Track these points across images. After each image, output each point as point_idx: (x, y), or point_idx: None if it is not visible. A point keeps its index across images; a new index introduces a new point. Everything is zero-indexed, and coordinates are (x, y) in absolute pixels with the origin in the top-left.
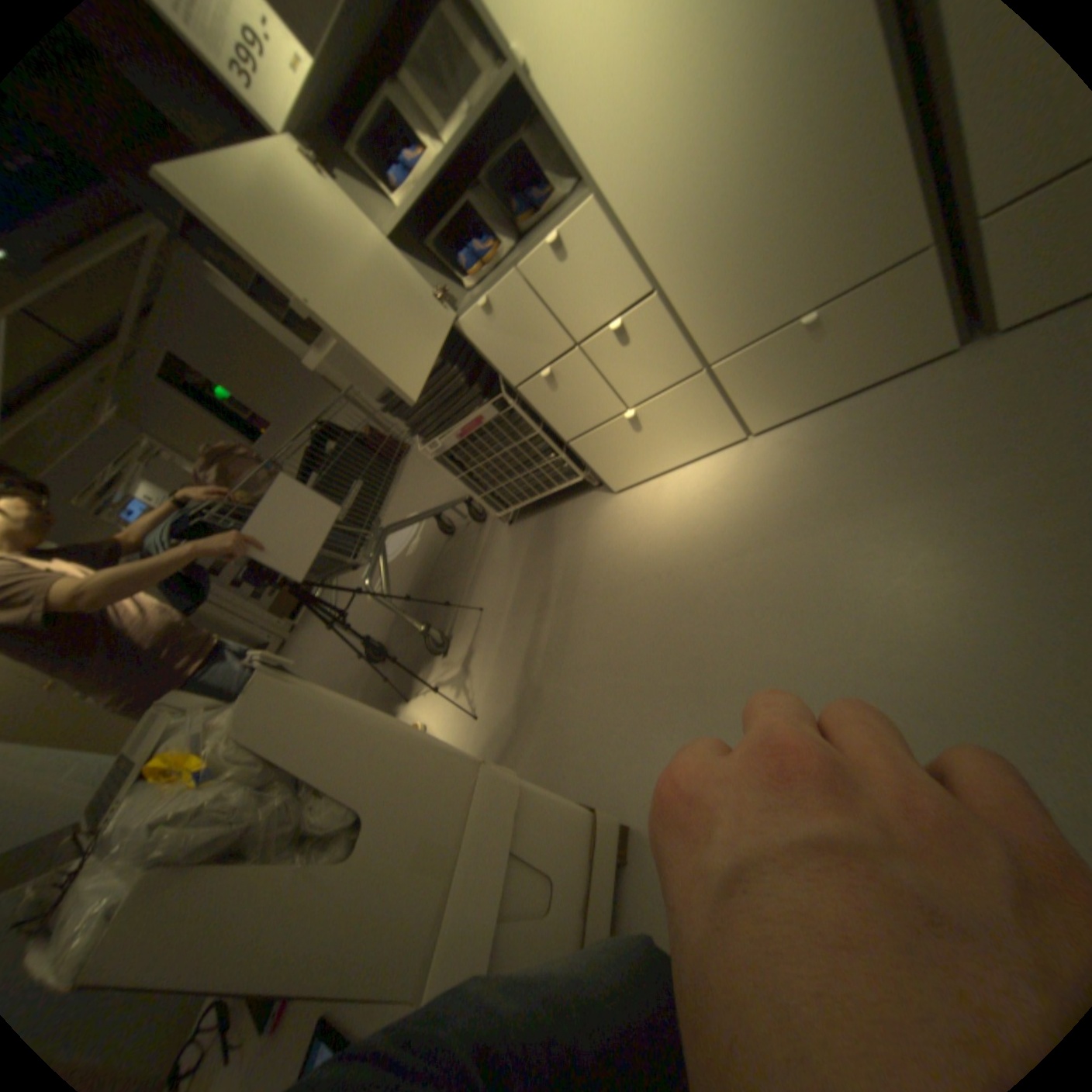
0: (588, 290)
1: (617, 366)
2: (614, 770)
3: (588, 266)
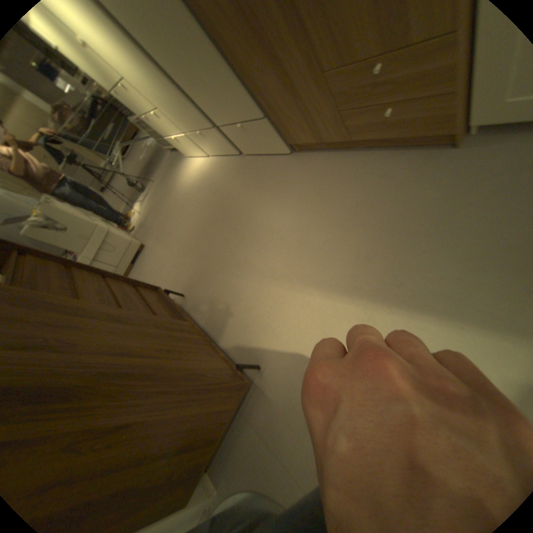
0: (140, 100)
1: (162, 122)
2: (150, 234)
3: (136, 94)
